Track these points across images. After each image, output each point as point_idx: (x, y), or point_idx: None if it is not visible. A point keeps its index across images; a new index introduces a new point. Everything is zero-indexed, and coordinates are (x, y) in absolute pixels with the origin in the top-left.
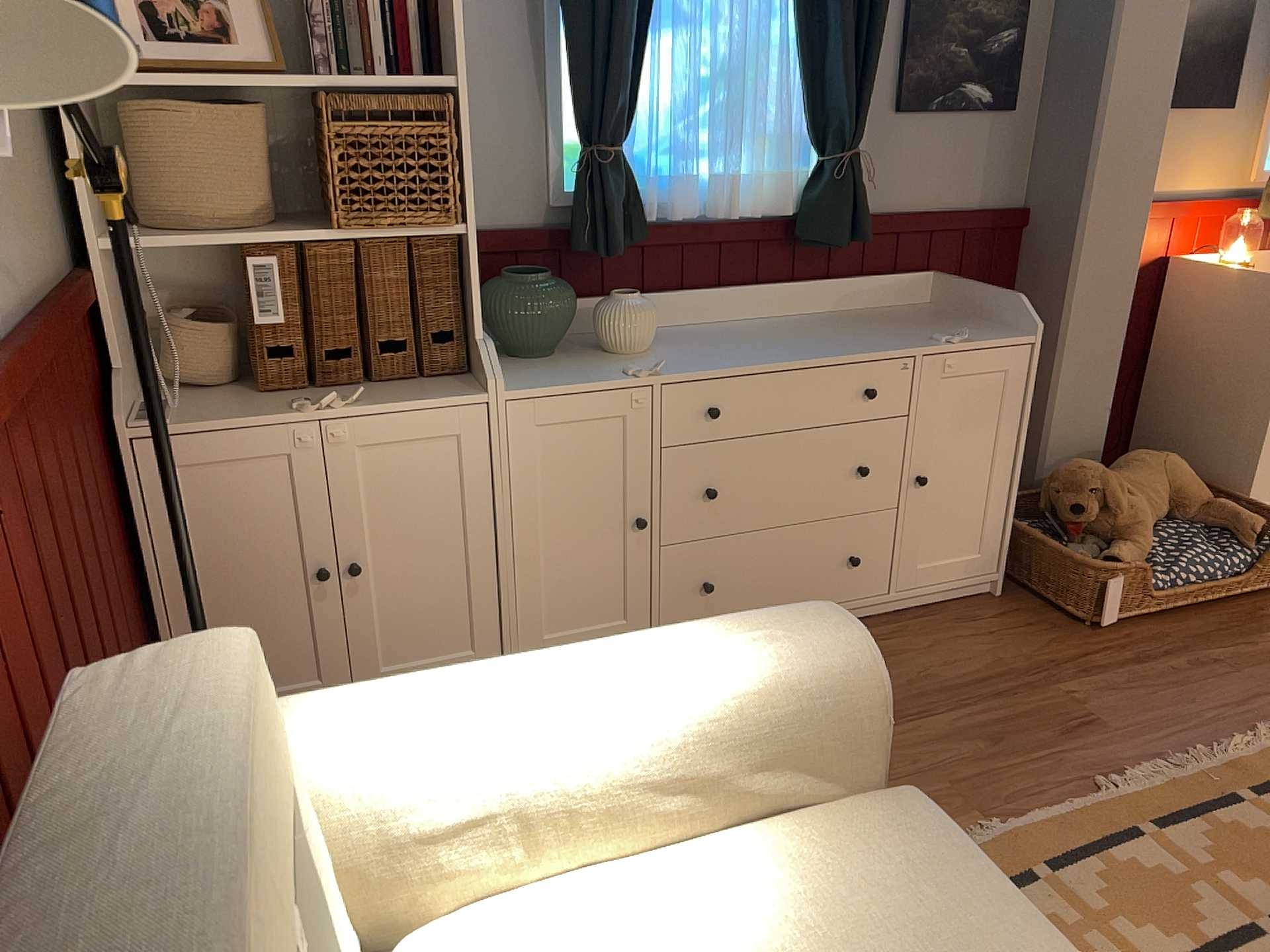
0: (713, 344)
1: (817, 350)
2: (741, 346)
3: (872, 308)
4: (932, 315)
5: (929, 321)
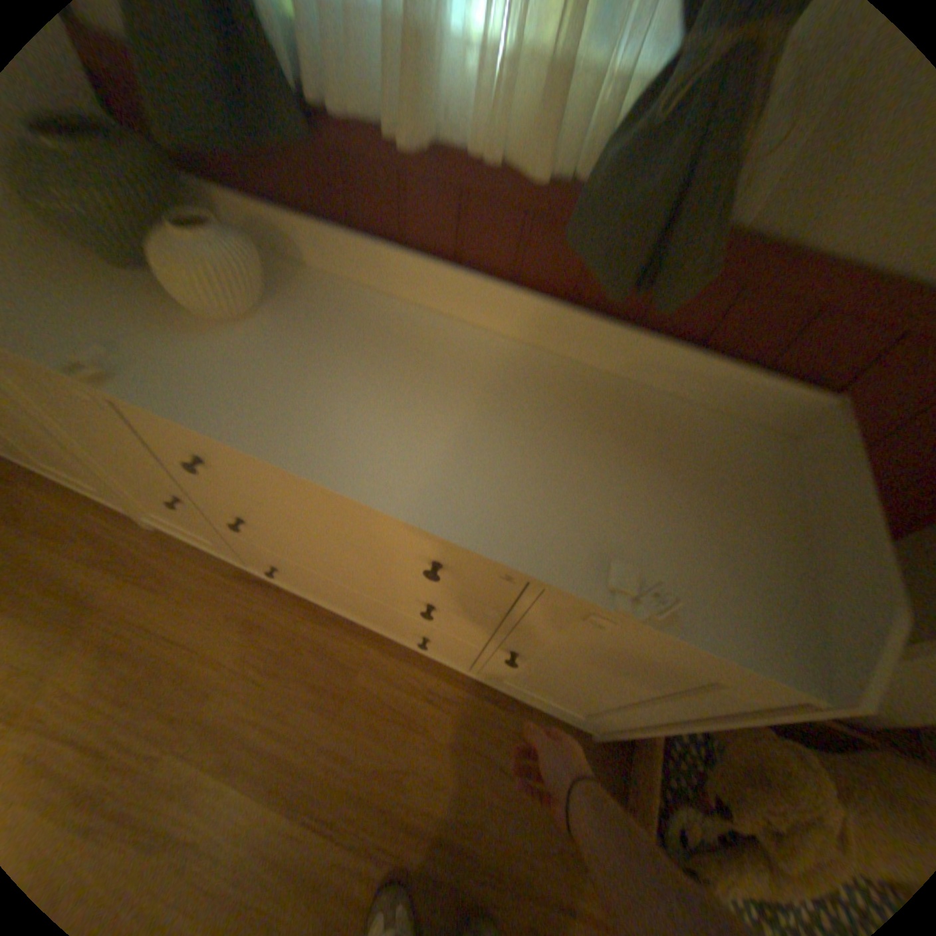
0: (323, 357)
1: (394, 464)
2: (334, 385)
3: (684, 401)
4: (746, 478)
5: (715, 492)
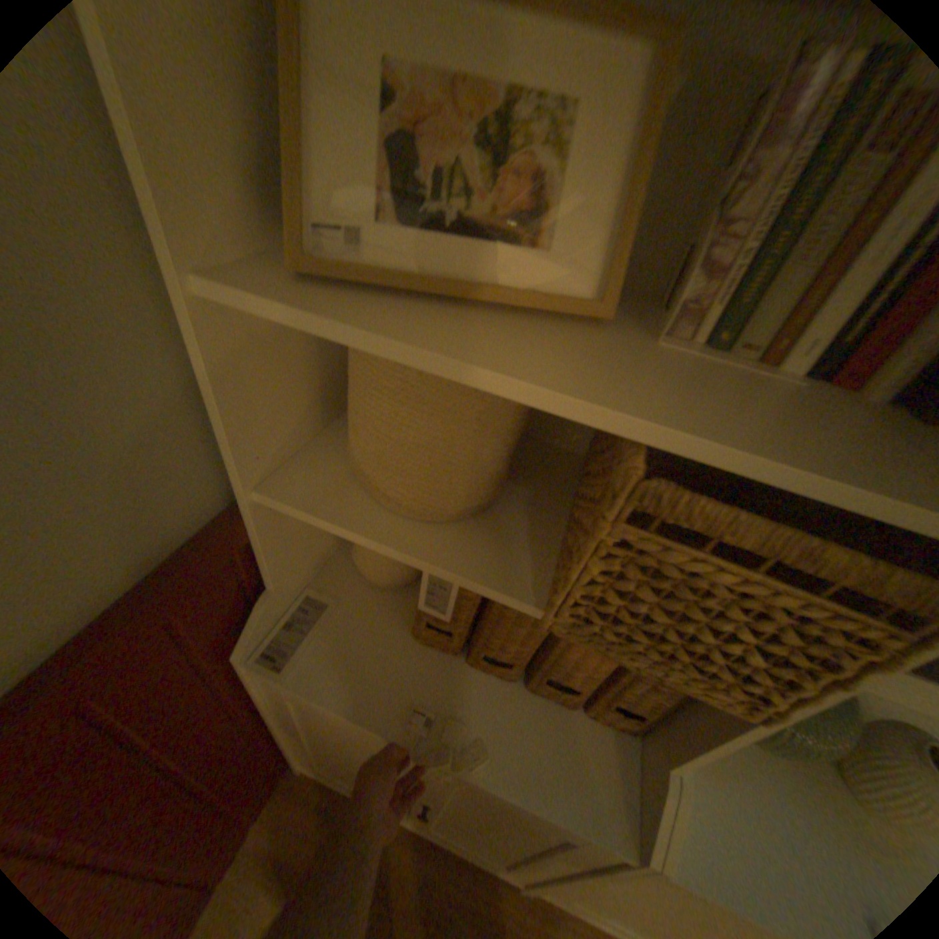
0: None
1: None
2: None
3: None
4: None
5: None
